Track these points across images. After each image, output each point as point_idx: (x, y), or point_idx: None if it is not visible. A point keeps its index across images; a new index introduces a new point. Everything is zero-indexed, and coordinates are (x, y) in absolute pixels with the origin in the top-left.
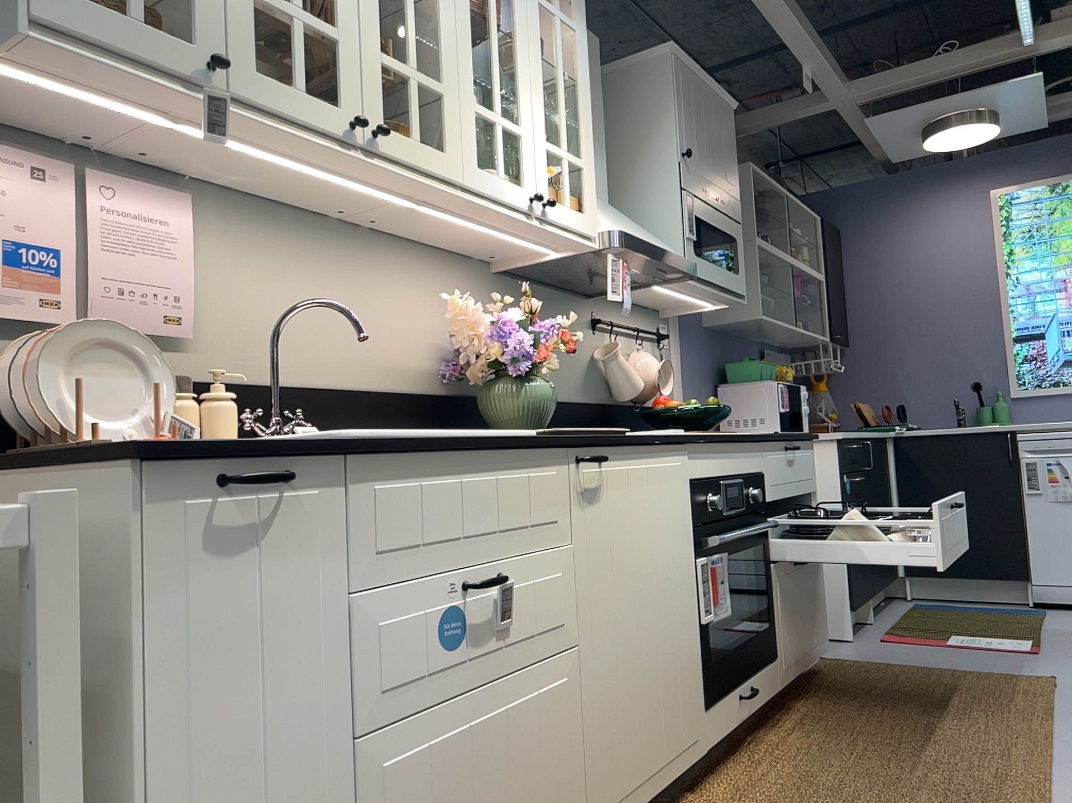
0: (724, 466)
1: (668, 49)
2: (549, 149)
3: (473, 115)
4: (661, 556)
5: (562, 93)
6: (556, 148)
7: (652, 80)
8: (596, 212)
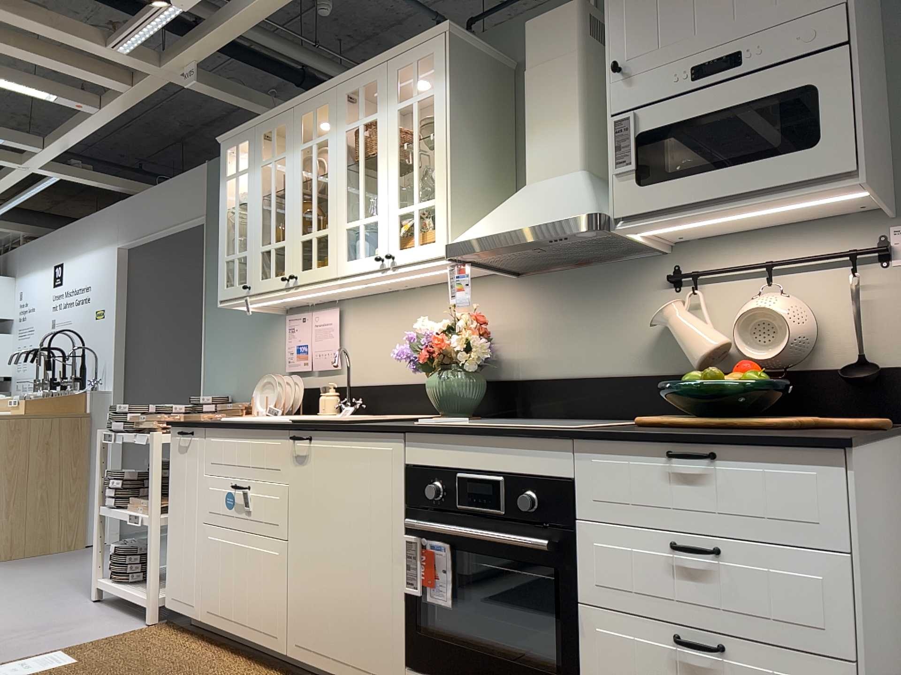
0: (466, 460)
1: None
2: (399, 212)
3: (343, 231)
4: (357, 516)
5: (414, 159)
6: (406, 207)
7: None
8: (448, 232)
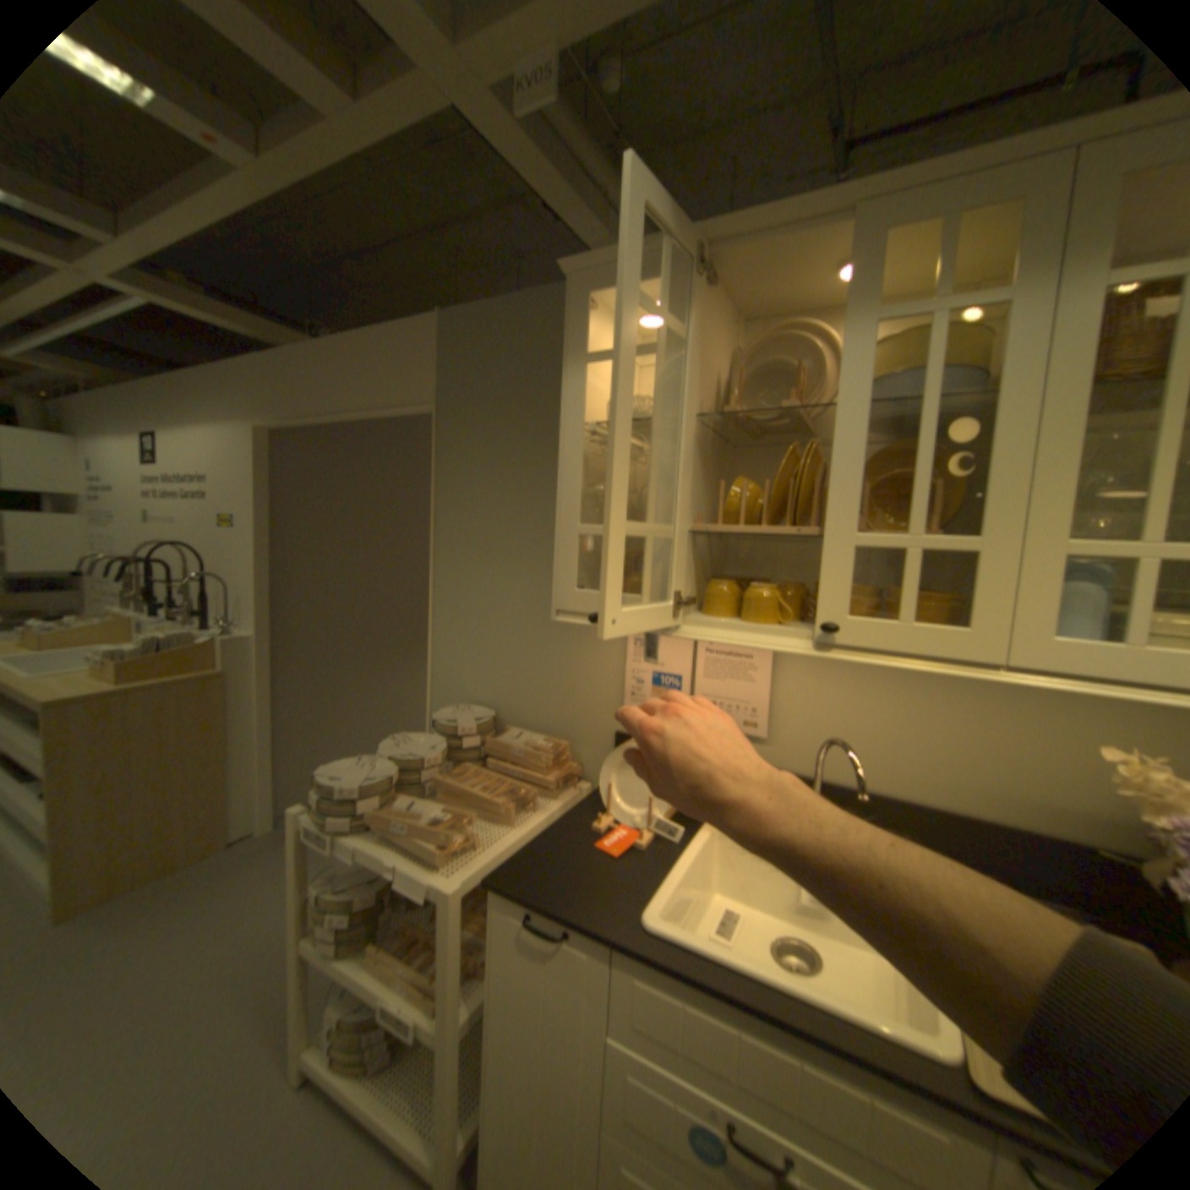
0: None
1: None
2: None
3: (1060, 561)
4: None
5: None
6: None
7: None
8: None
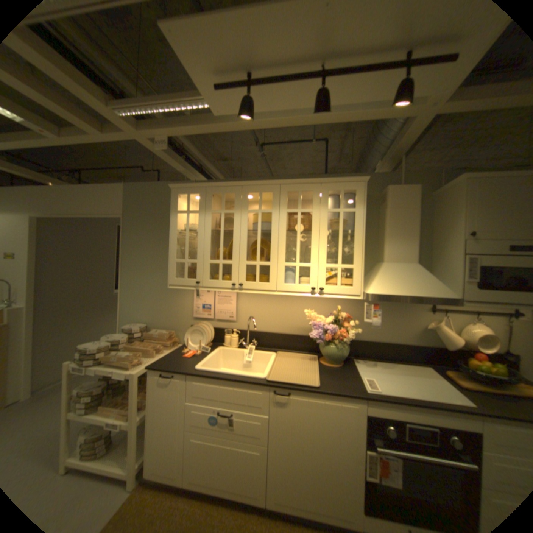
0: (413, 418)
1: (463, 176)
2: (328, 267)
3: (283, 267)
4: (330, 439)
5: (340, 241)
6: (333, 265)
7: (458, 193)
8: (362, 285)
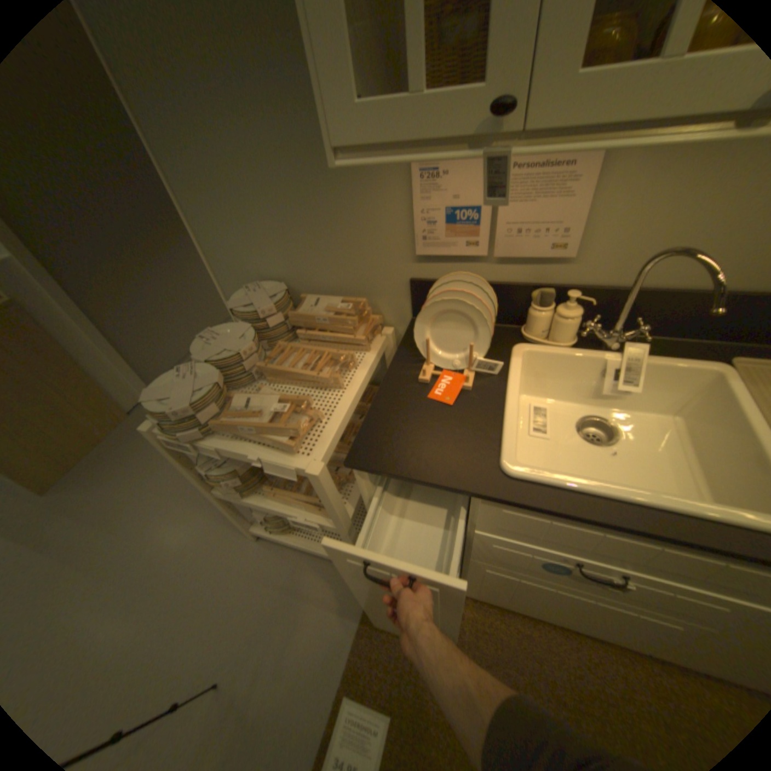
0: None
1: None
2: None
3: None
4: None
5: None
6: None
7: None
8: None
